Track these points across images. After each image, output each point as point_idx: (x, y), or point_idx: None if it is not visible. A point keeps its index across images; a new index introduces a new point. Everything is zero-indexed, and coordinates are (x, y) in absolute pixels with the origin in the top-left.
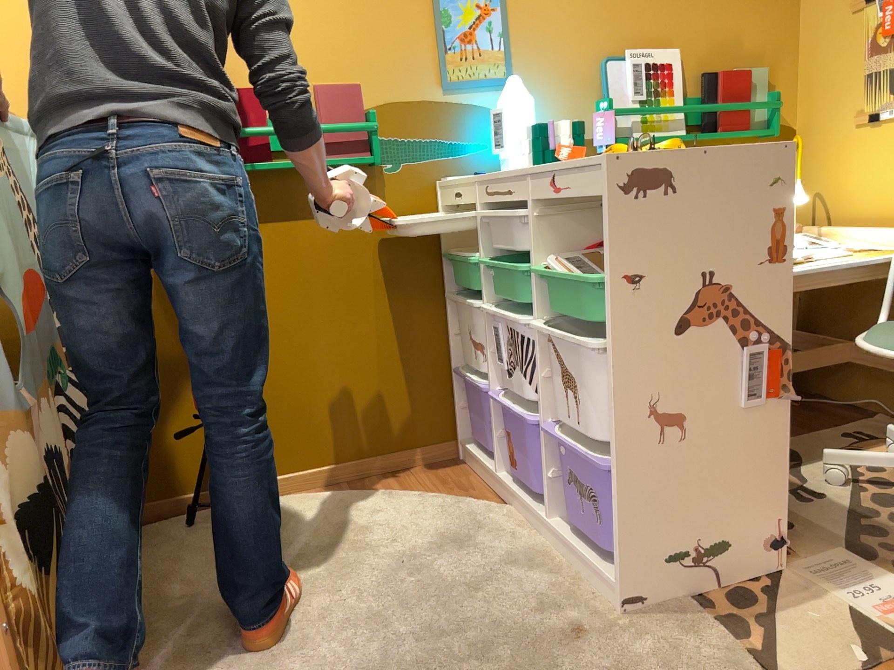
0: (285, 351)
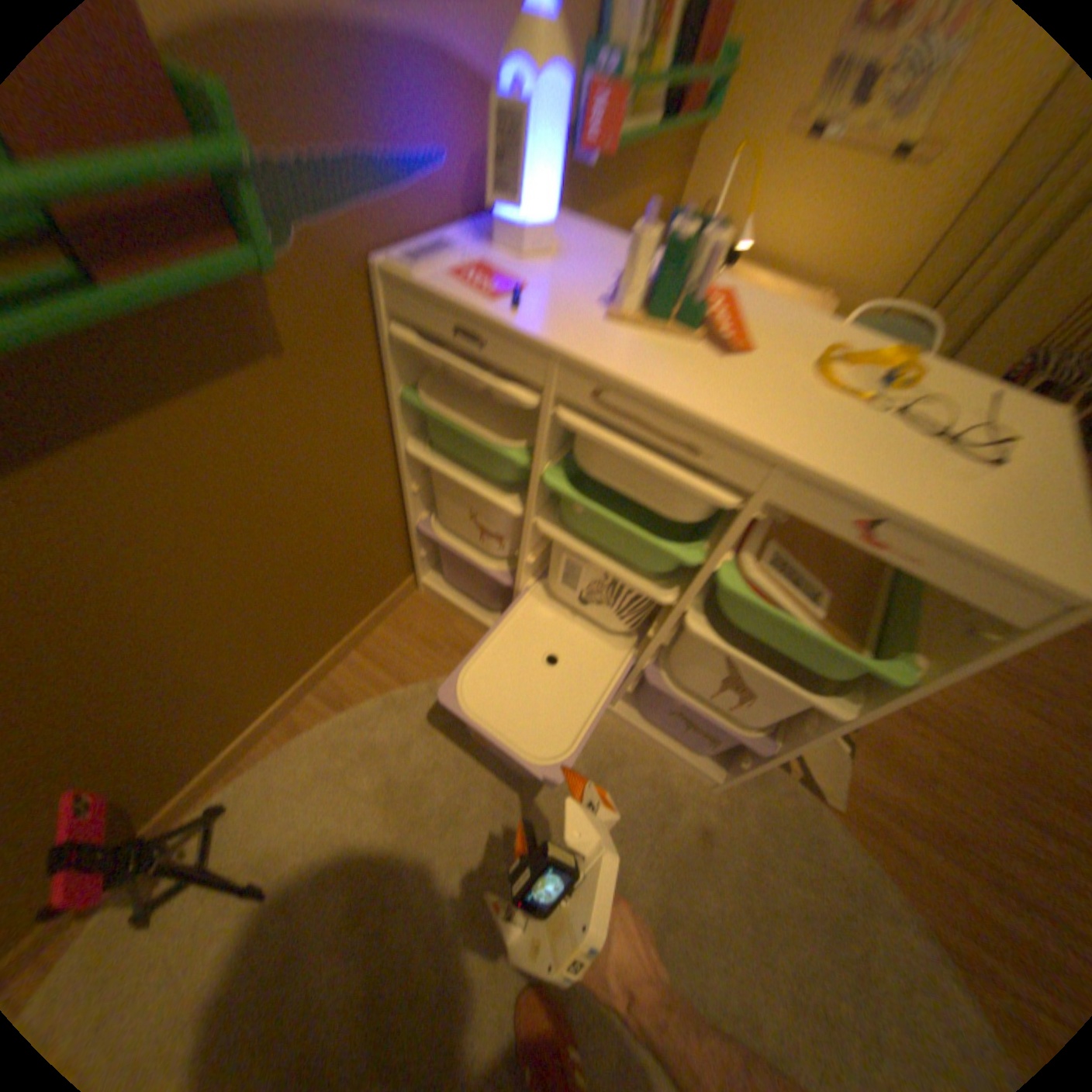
0: (168, 652)
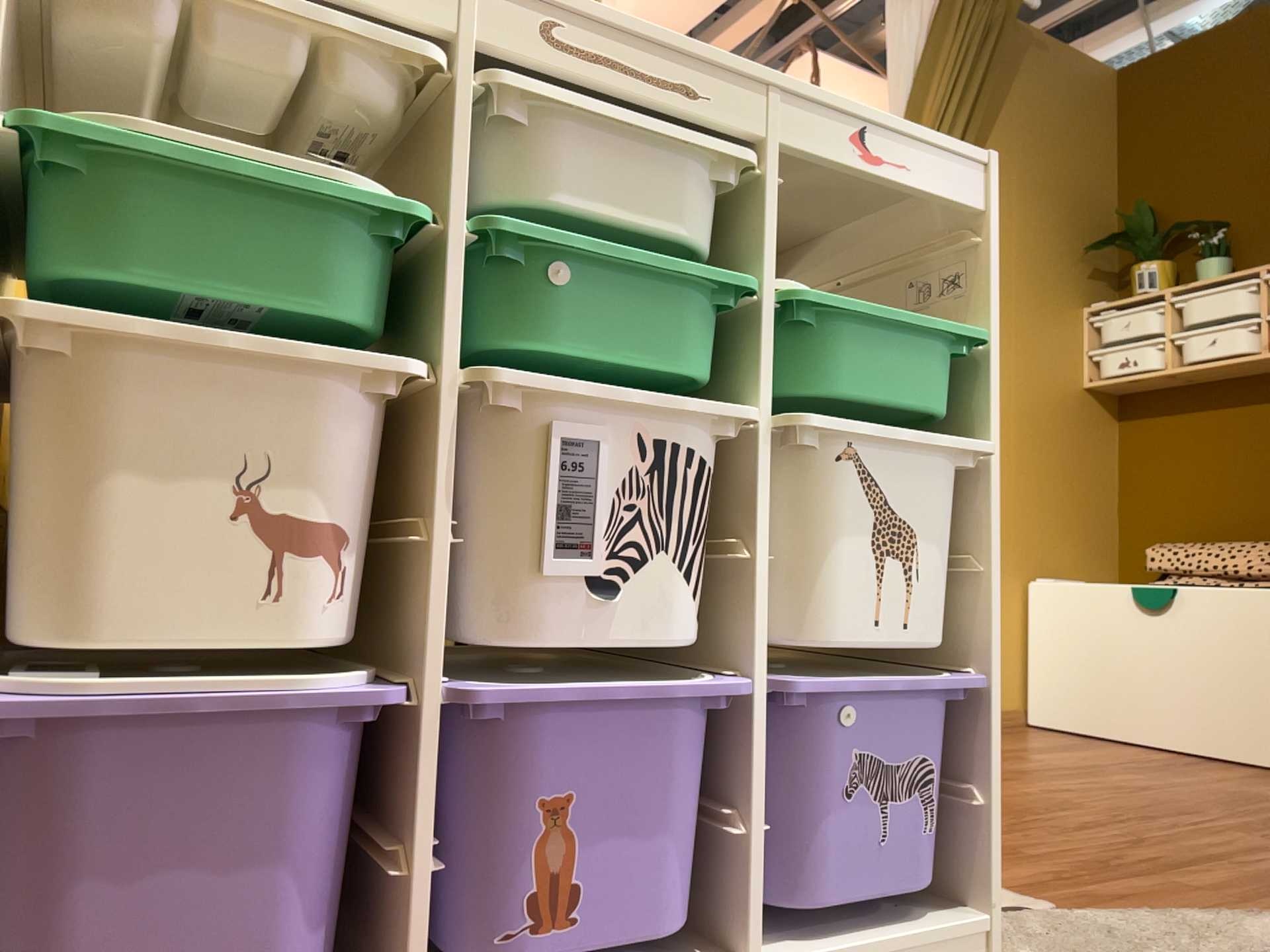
0: None
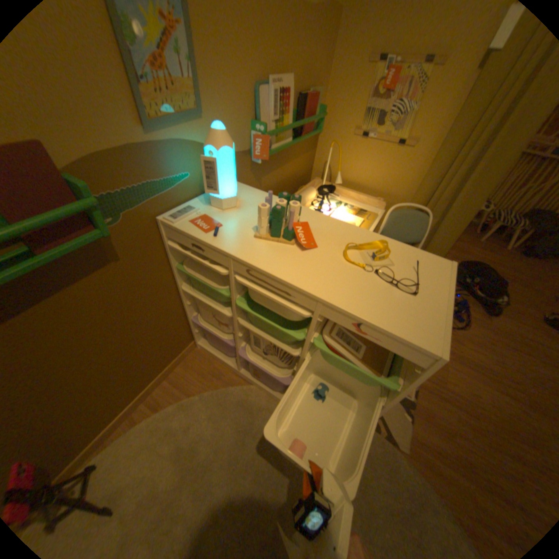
0: (67, 392)
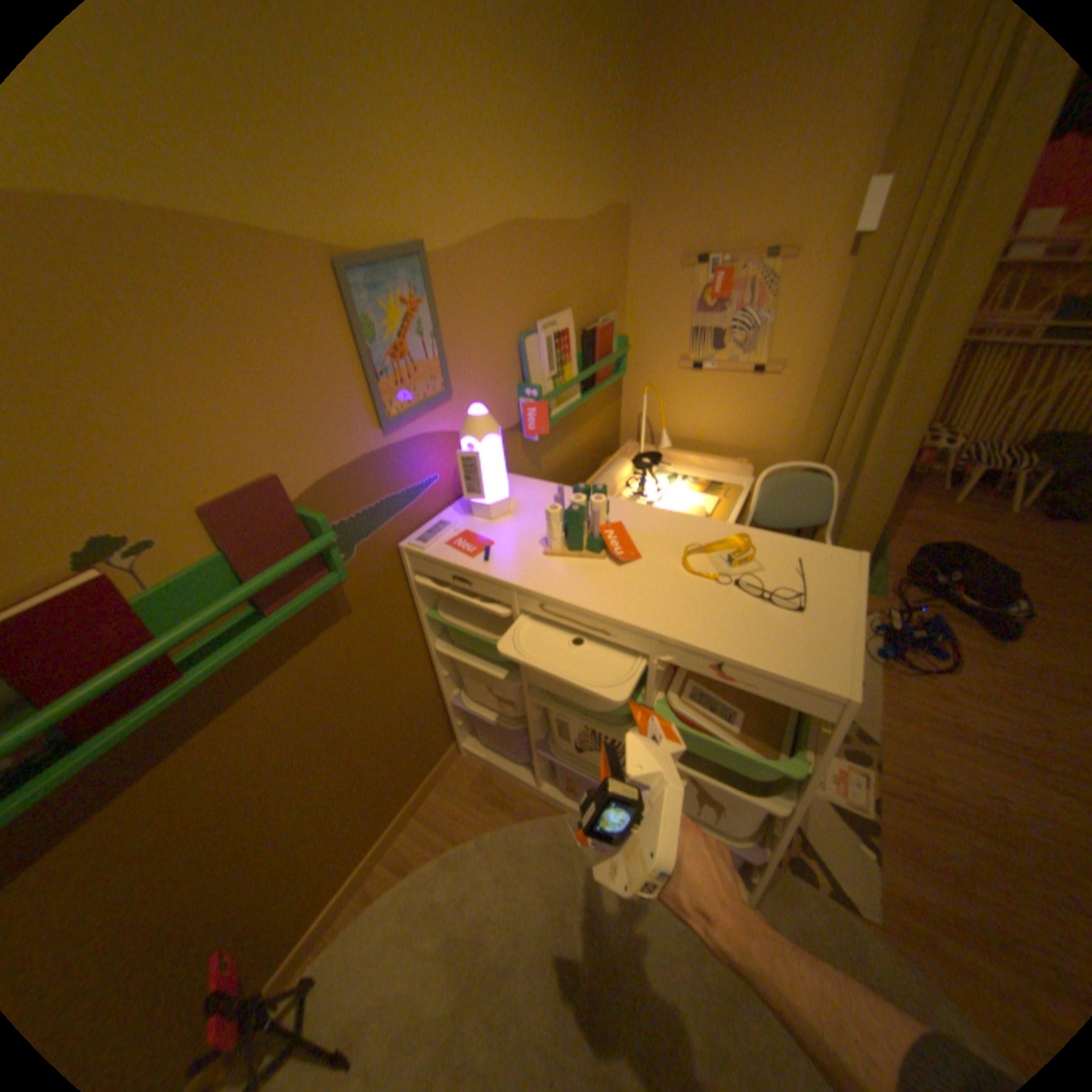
0: (278, 834)
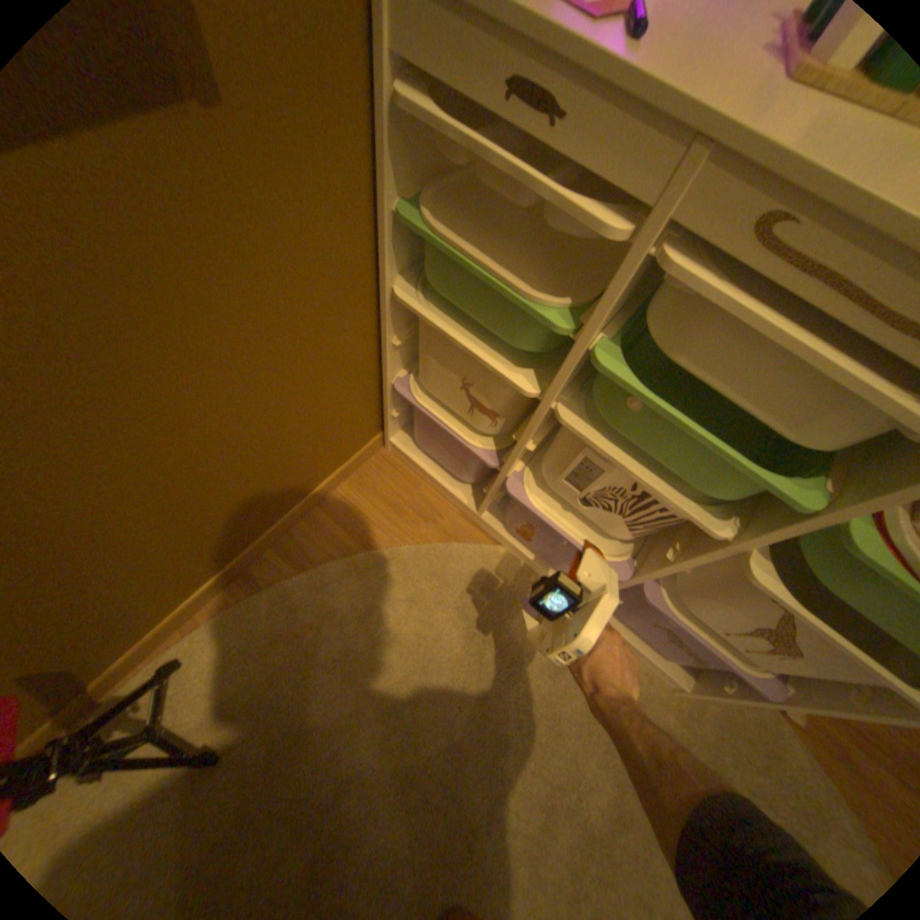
0: (88, 533)
